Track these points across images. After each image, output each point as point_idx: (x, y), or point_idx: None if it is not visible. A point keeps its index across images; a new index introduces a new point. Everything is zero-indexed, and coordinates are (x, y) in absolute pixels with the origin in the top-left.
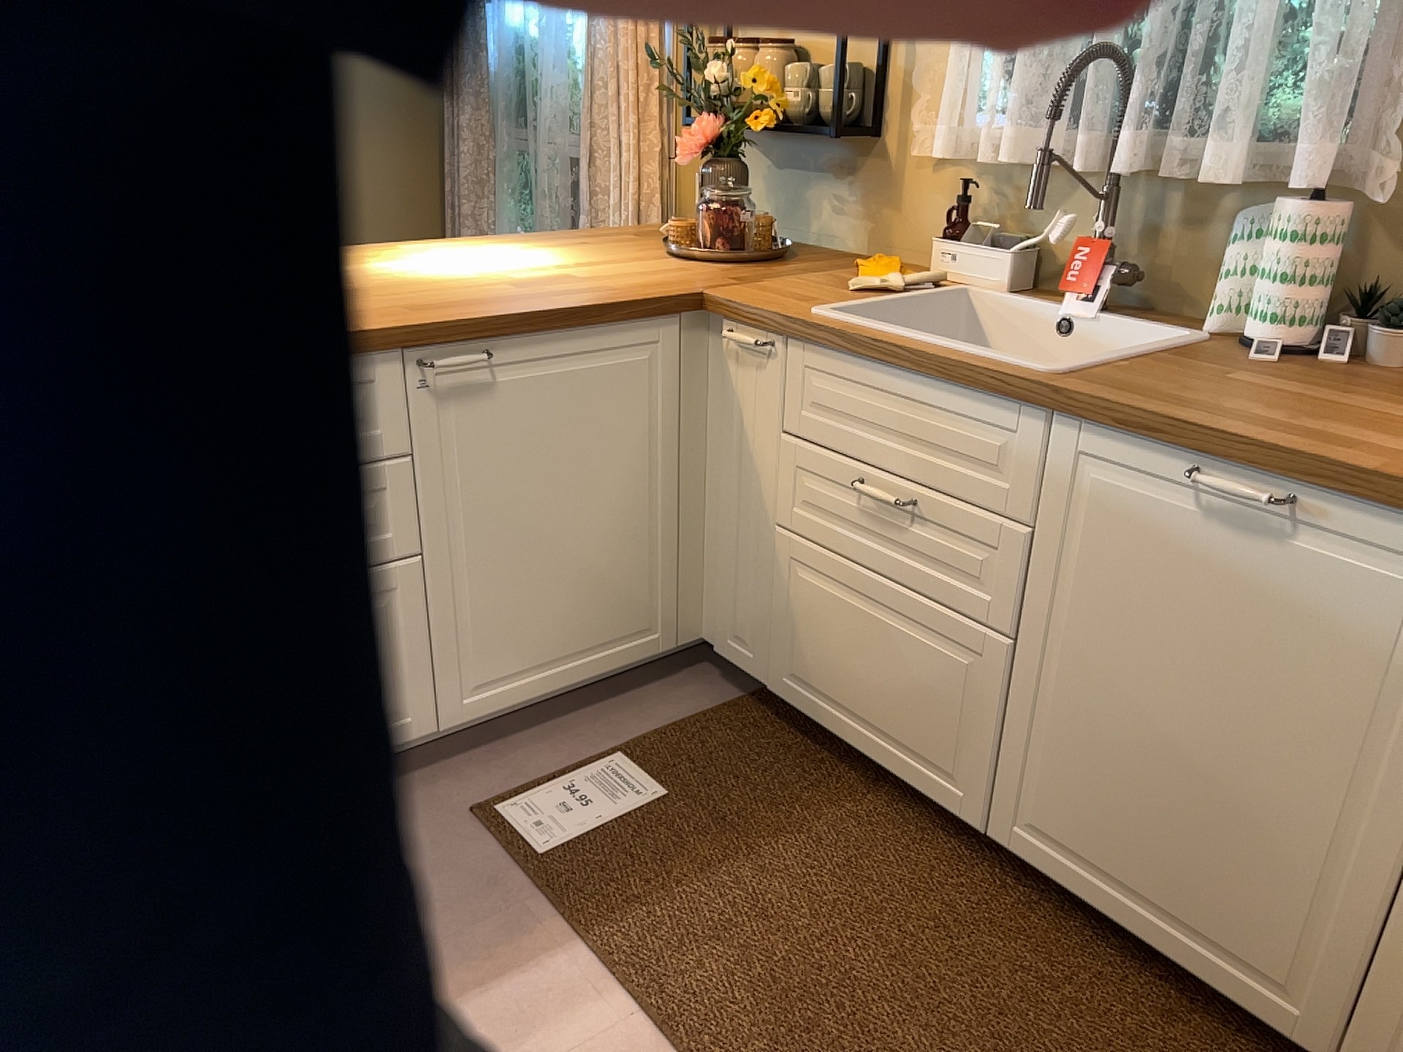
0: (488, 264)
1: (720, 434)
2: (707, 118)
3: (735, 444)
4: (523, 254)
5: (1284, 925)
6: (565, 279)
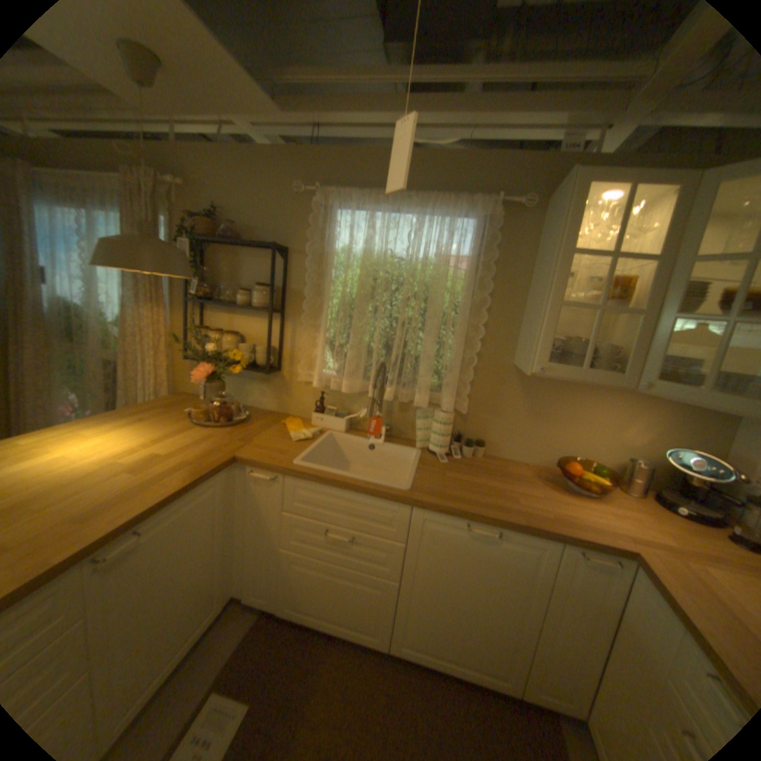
0: (95, 452)
1: (243, 512)
2: (202, 361)
3: (253, 517)
4: (111, 437)
5: (504, 661)
6: (154, 459)
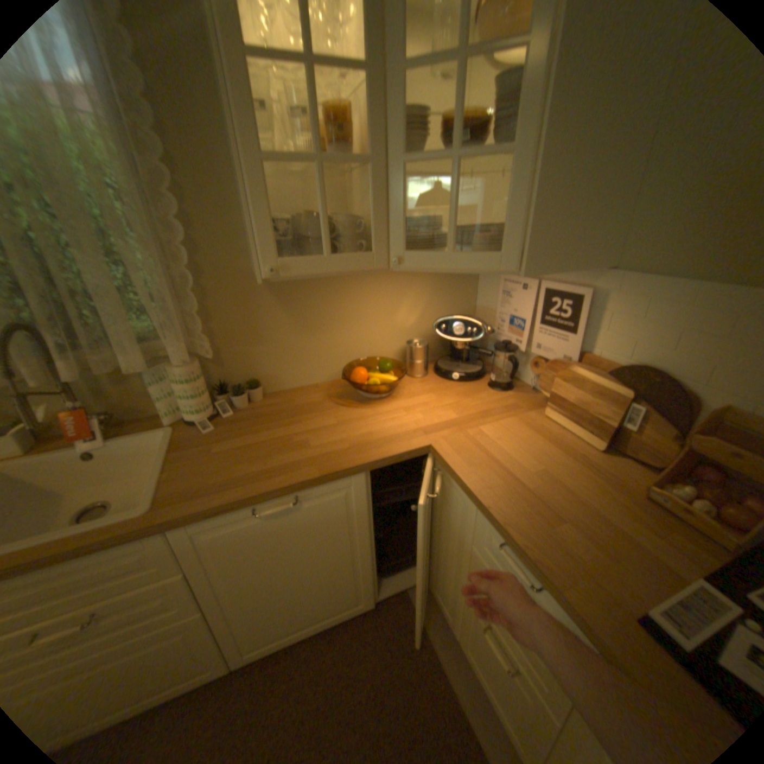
0: None
1: None
2: None
3: None
4: None
5: (349, 594)
6: None
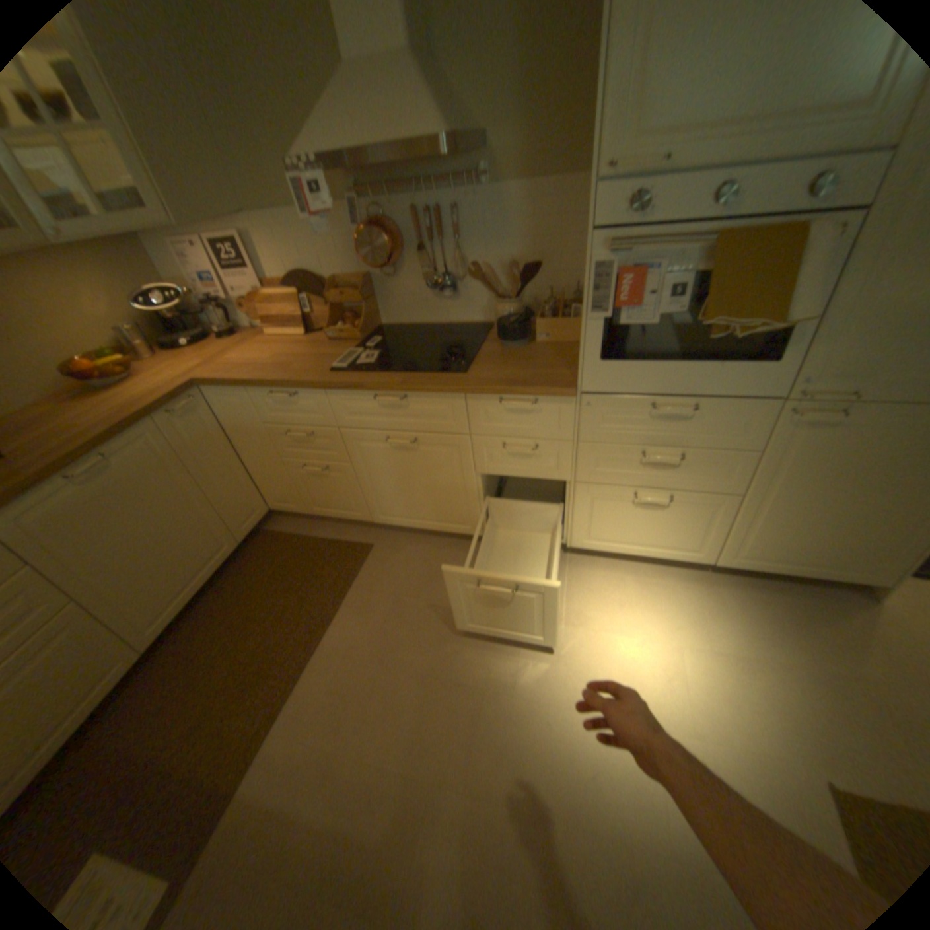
0: None
1: None
2: None
3: None
4: None
5: (207, 538)
6: None
